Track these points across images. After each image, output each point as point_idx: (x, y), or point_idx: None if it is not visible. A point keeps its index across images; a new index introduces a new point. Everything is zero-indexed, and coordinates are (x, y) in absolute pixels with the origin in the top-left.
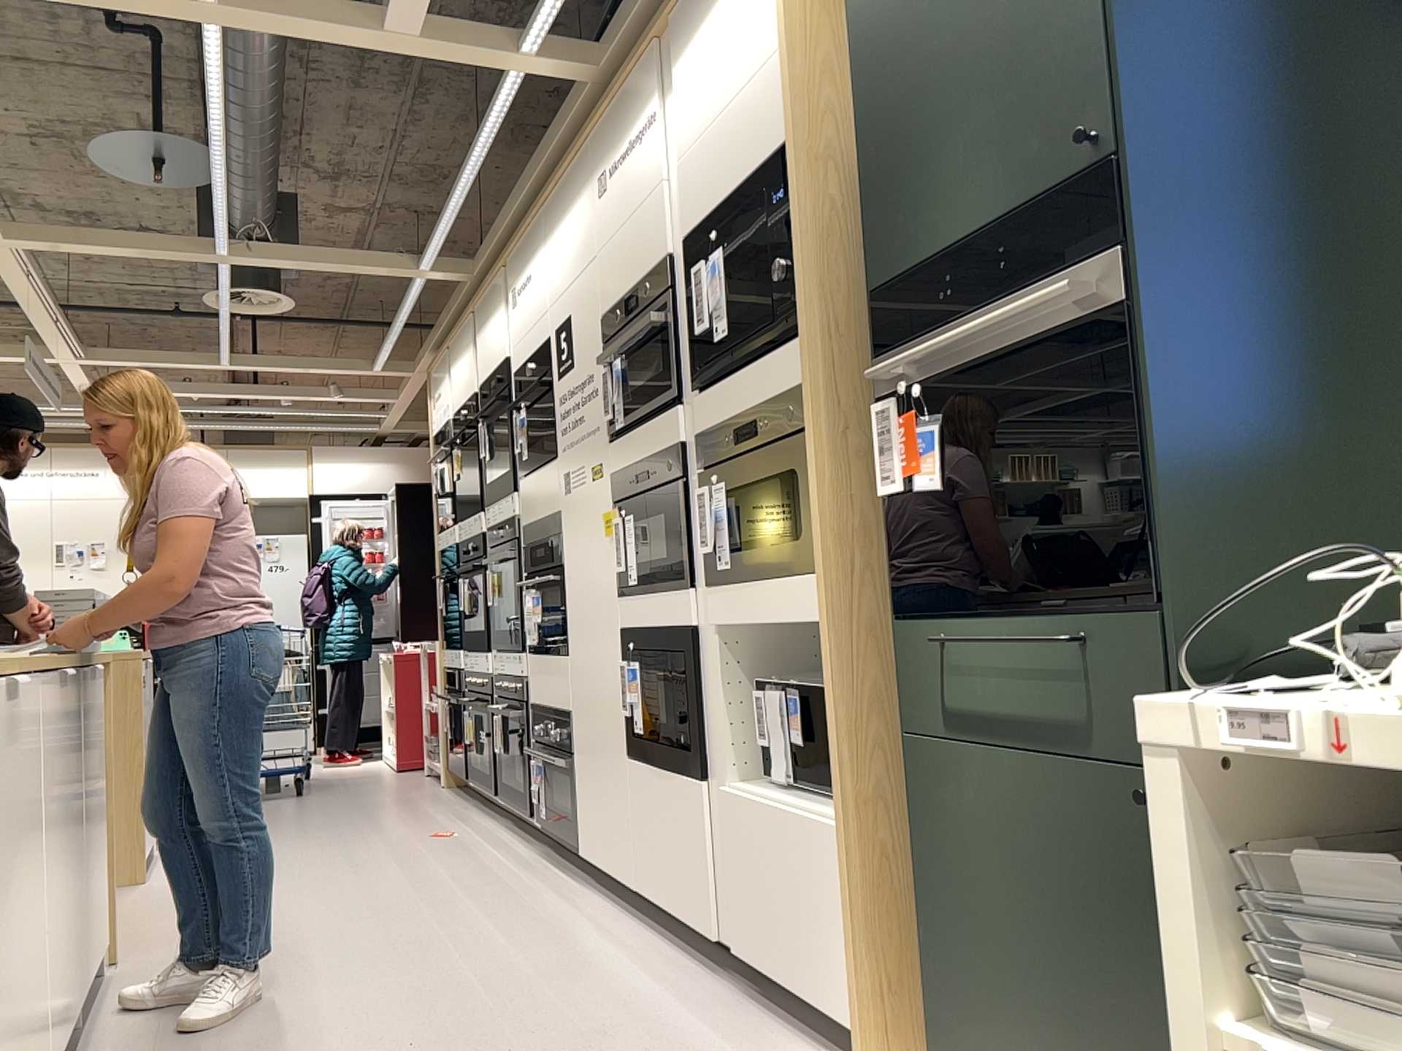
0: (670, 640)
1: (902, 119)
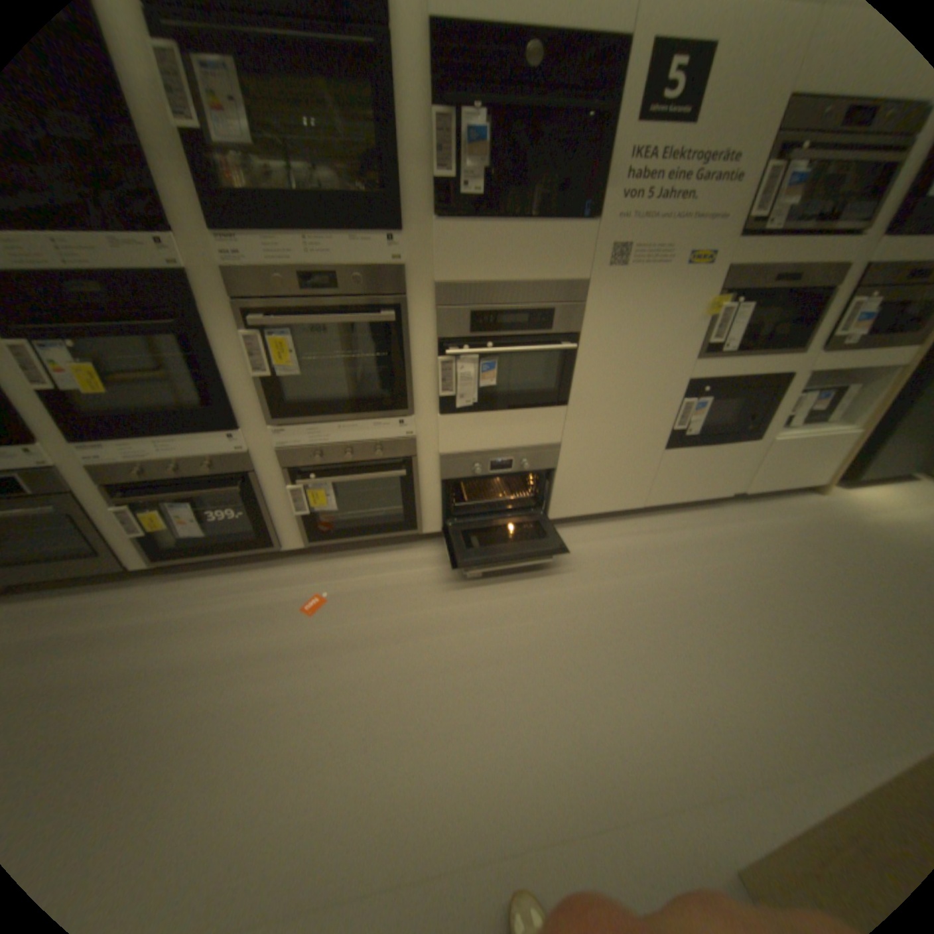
0: (764, 381)
1: None
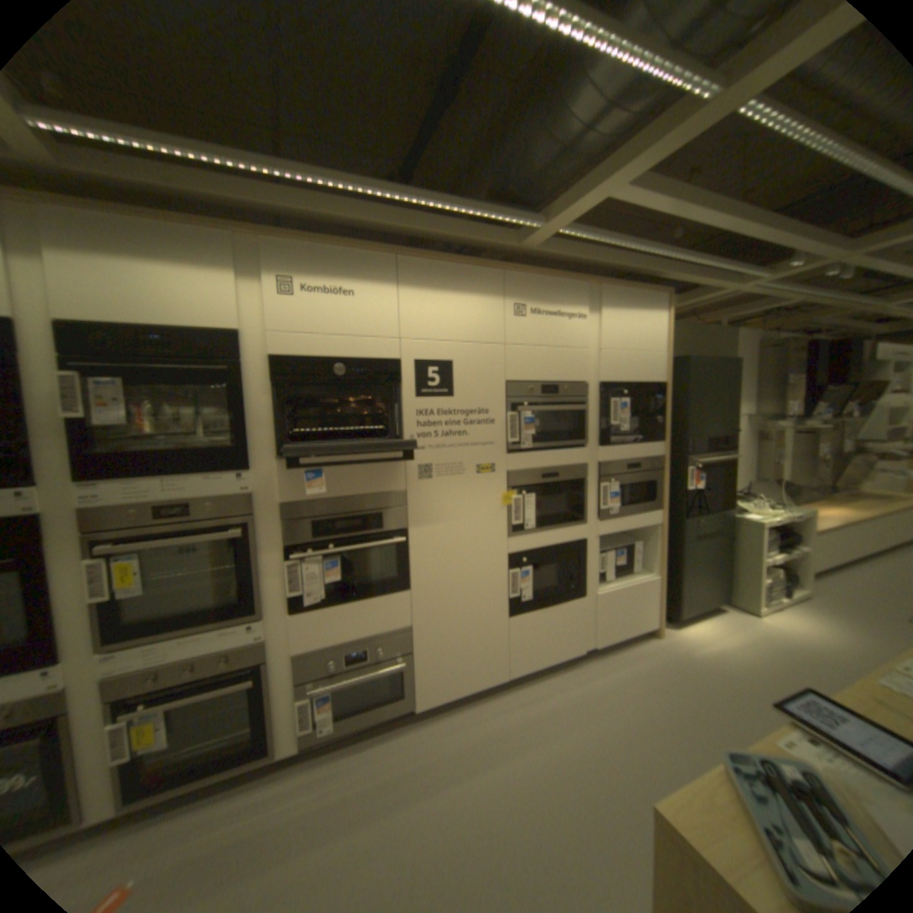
0: (565, 548)
1: (700, 402)
